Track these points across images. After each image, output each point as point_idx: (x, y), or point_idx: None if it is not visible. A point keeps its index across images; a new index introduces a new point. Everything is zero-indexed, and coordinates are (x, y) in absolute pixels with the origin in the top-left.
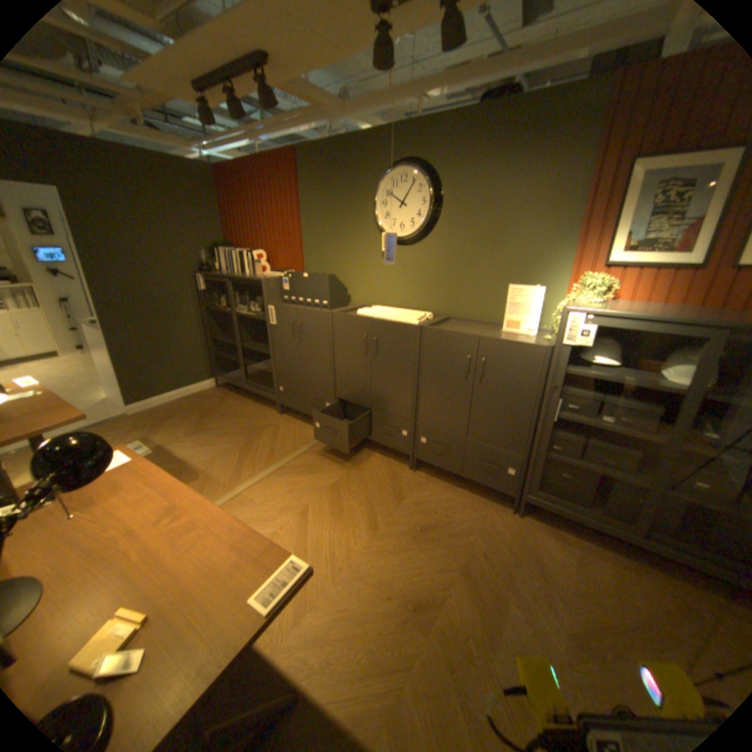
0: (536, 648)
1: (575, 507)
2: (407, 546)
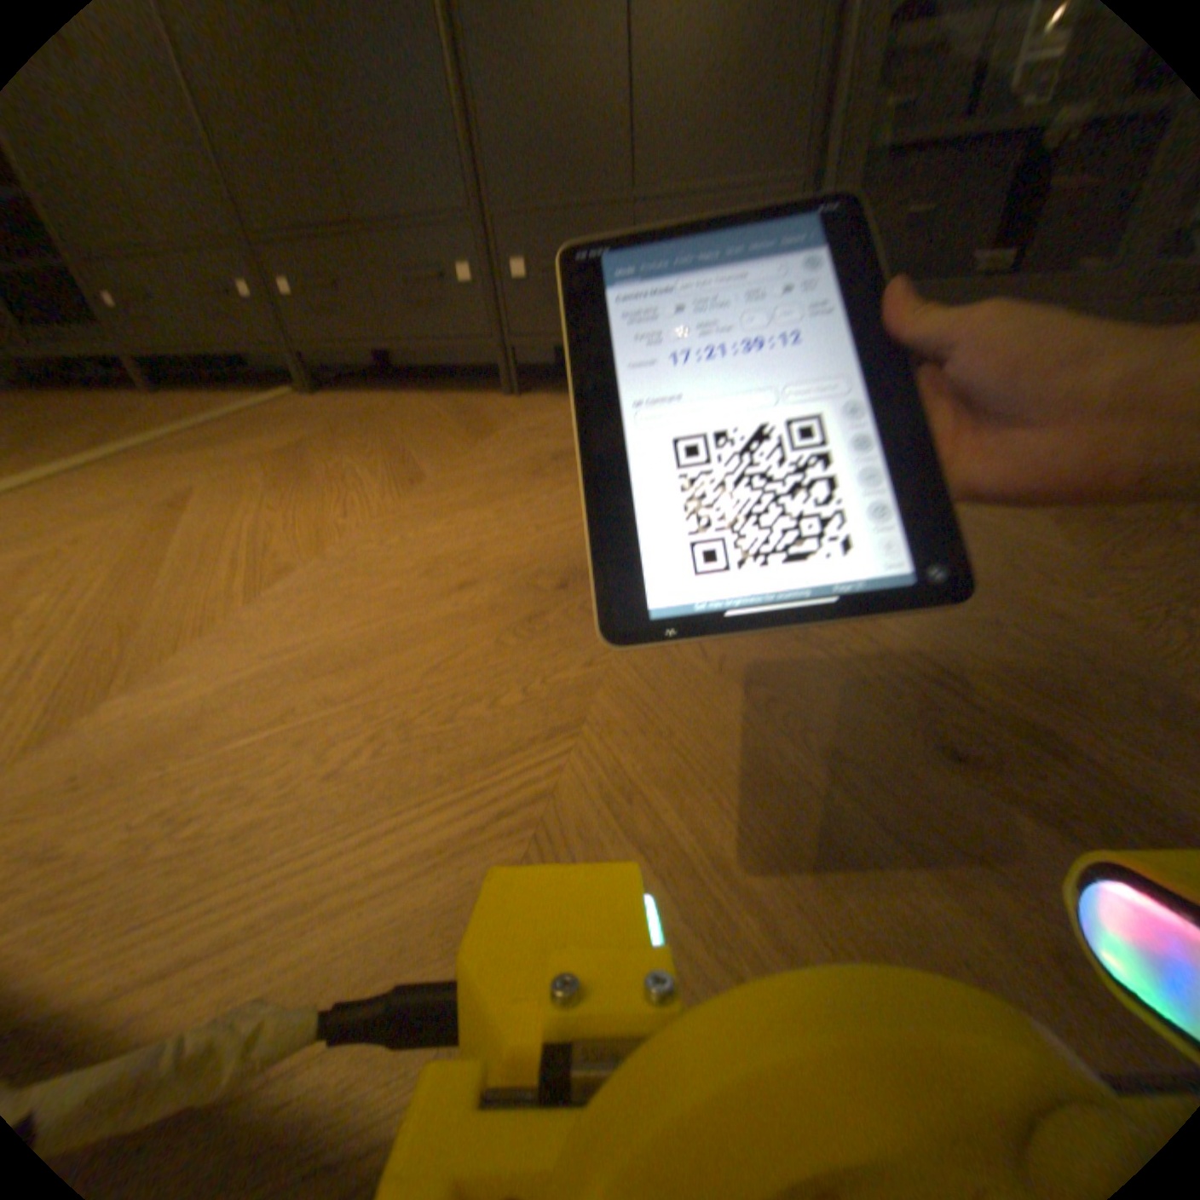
0: (993, 553)
1: (957, 277)
2: (523, 482)
